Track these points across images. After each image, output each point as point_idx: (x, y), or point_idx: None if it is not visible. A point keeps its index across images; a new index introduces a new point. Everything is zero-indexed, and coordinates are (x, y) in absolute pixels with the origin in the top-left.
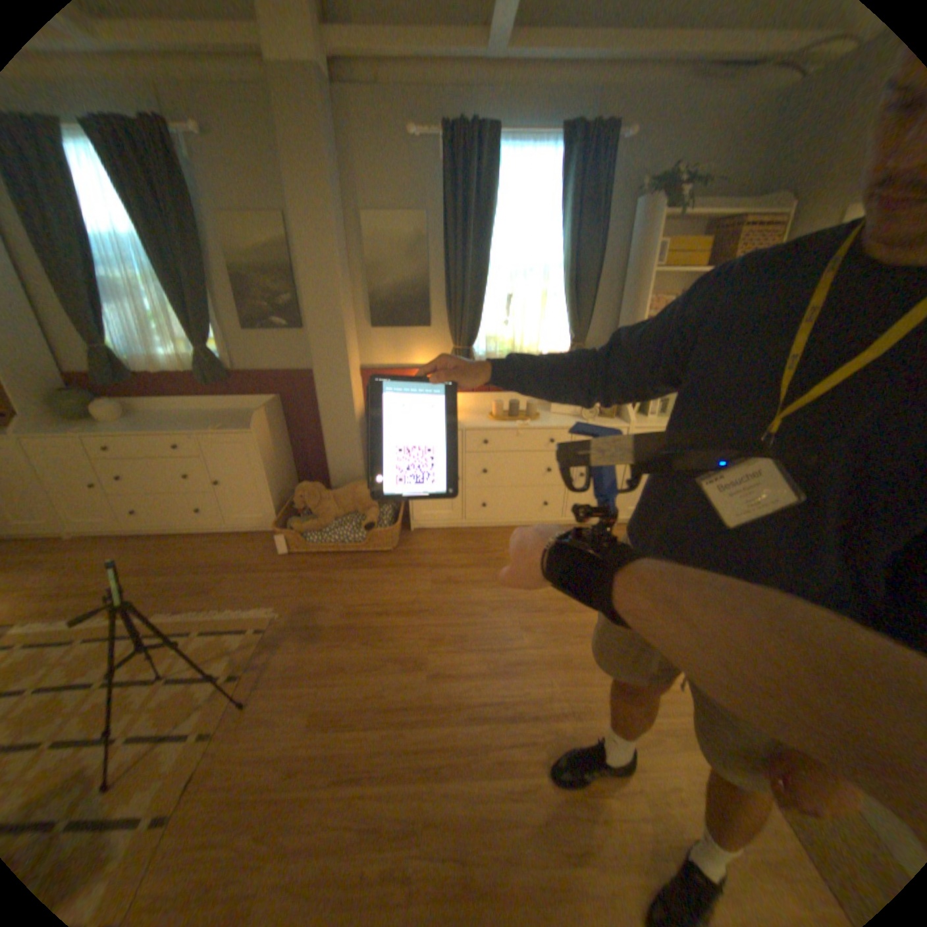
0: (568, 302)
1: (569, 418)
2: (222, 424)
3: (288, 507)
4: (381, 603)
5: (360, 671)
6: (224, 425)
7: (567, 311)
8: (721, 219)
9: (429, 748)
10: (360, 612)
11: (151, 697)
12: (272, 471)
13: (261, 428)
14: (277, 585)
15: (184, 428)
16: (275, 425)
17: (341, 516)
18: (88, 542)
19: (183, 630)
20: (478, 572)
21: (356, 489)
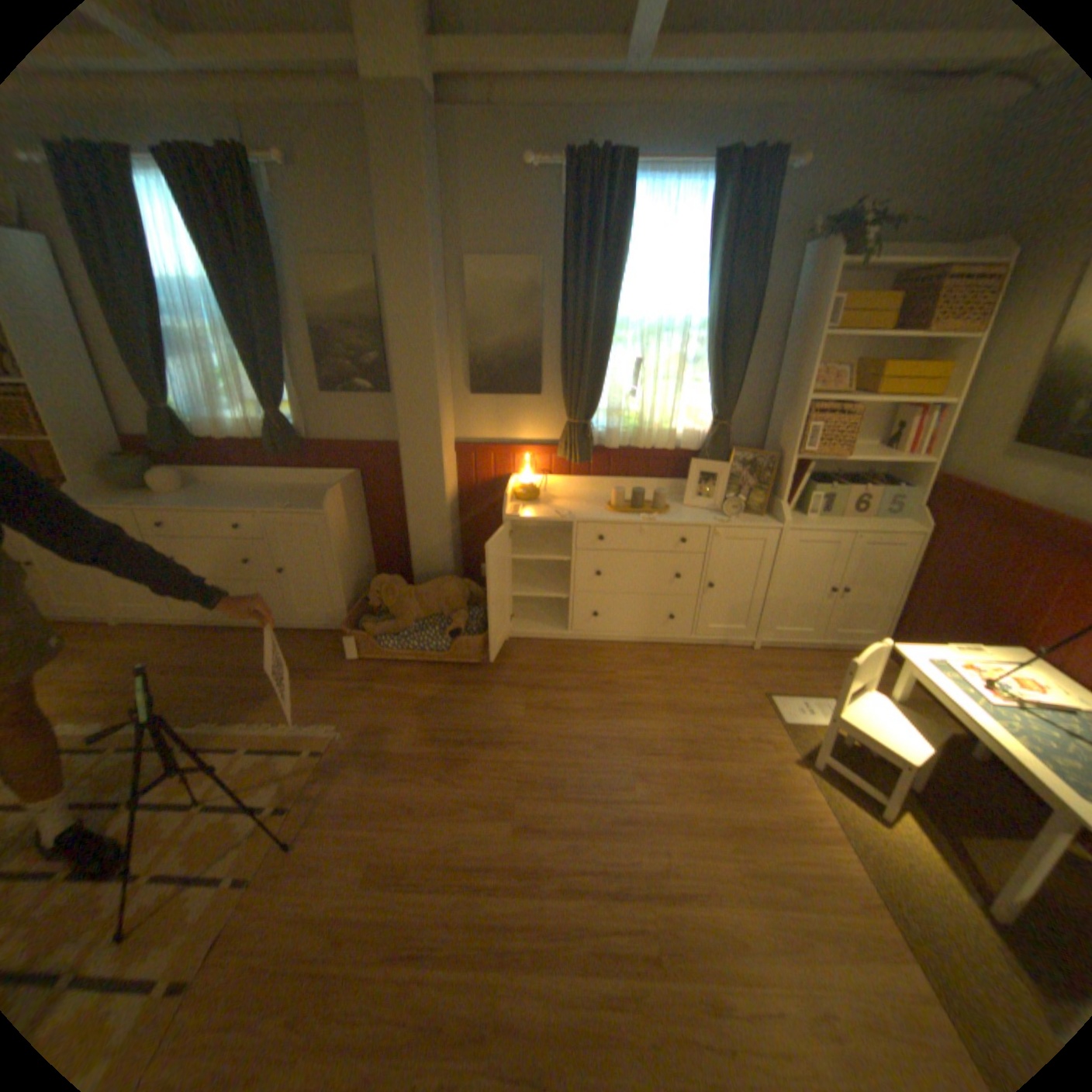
0: (712, 369)
1: (706, 513)
2: (291, 501)
3: (362, 603)
4: (462, 730)
5: (431, 815)
6: (293, 503)
7: (710, 381)
8: (916, 269)
9: (508, 926)
10: (437, 739)
11: (184, 826)
12: (345, 559)
13: (336, 508)
14: (342, 697)
15: (248, 504)
16: (352, 505)
17: (422, 618)
18: (136, 630)
19: (230, 746)
20: (584, 698)
21: (442, 586)
